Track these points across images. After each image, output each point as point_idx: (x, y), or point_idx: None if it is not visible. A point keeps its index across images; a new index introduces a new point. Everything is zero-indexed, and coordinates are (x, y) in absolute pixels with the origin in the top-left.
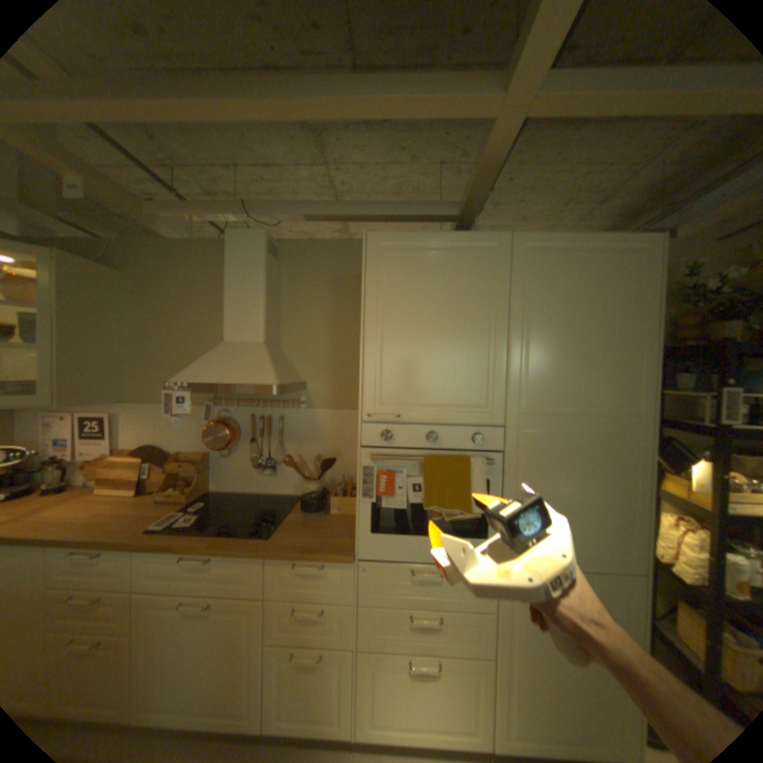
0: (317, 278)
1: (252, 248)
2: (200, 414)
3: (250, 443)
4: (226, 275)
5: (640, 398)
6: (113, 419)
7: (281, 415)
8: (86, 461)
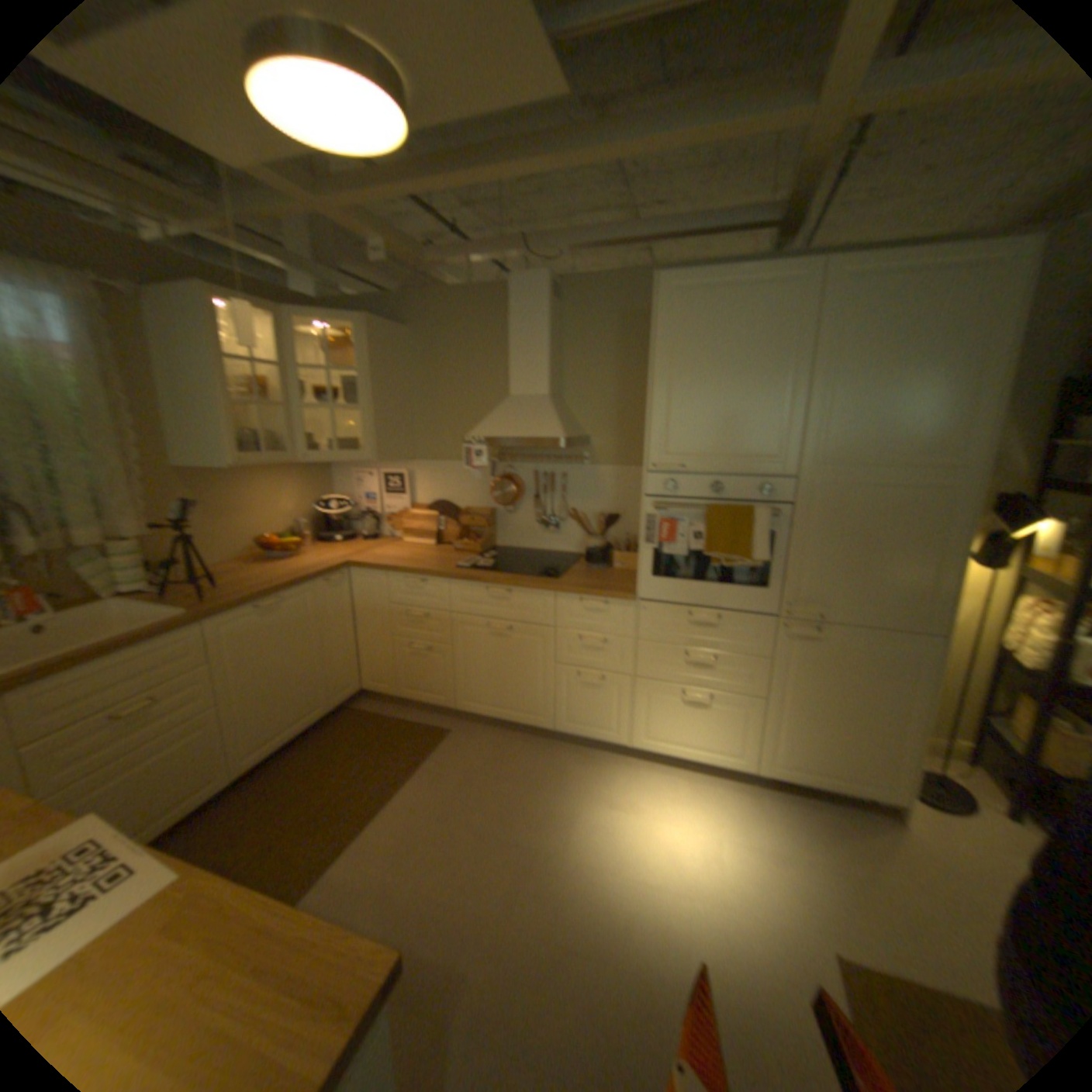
0: (603, 318)
1: (536, 293)
2: (487, 472)
3: (535, 500)
4: (512, 326)
5: (969, 446)
6: (412, 477)
7: (565, 474)
8: (392, 515)
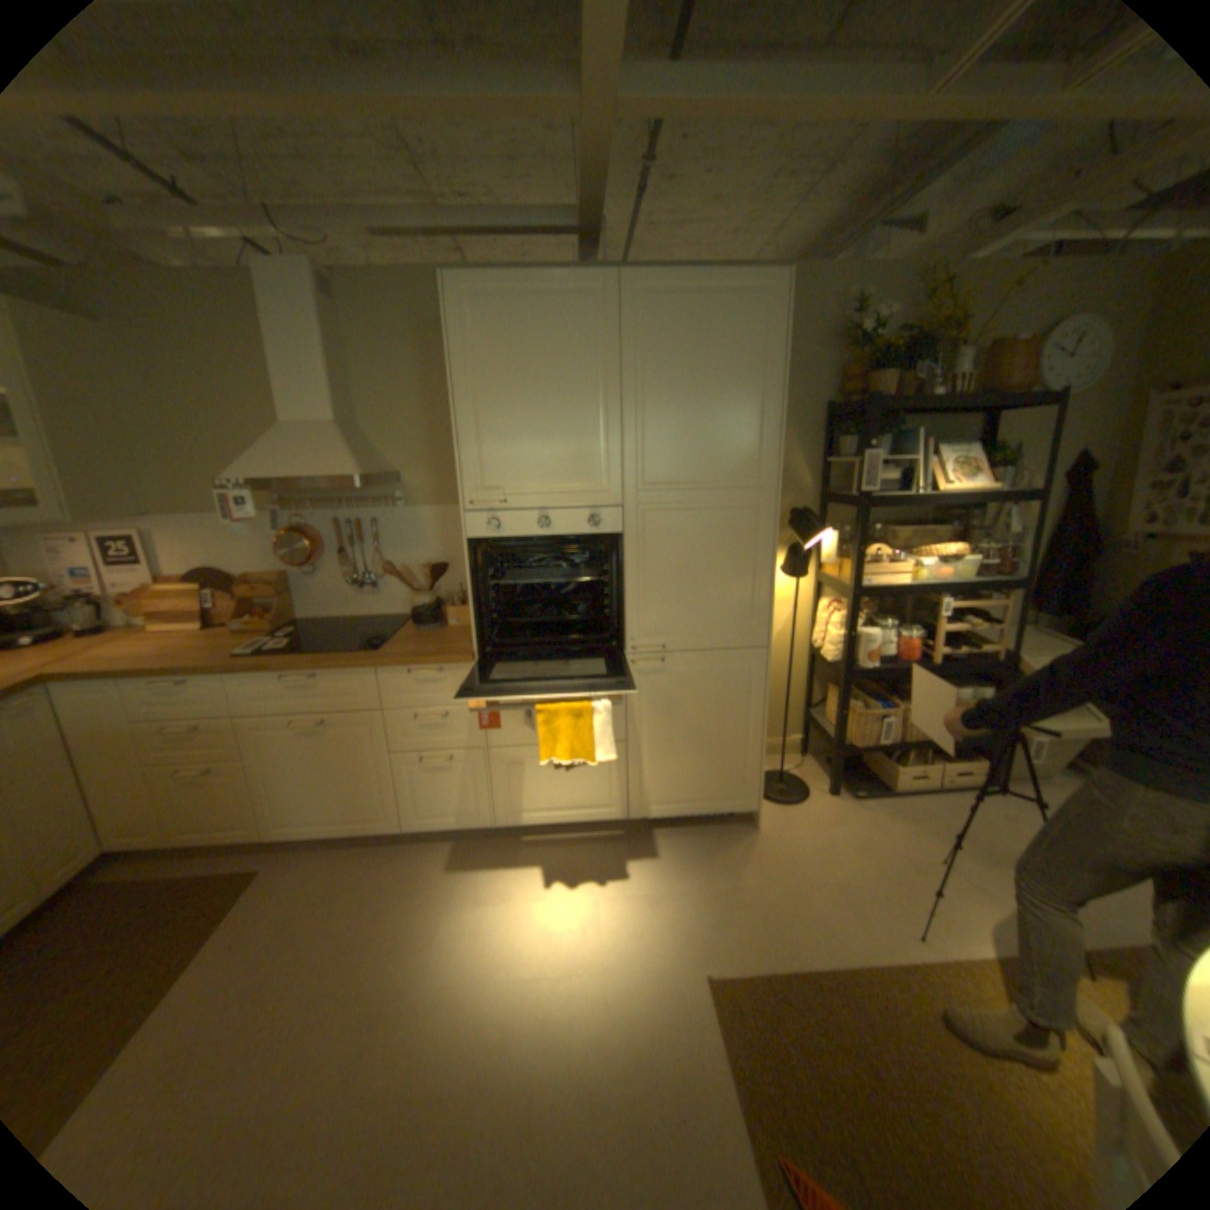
0: (392, 325)
1: (291, 285)
2: (263, 523)
3: (337, 555)
4: (262, 327)
5: (761, 467)
6: (142, 538)
7: (372, 518)
8: (119, 595)
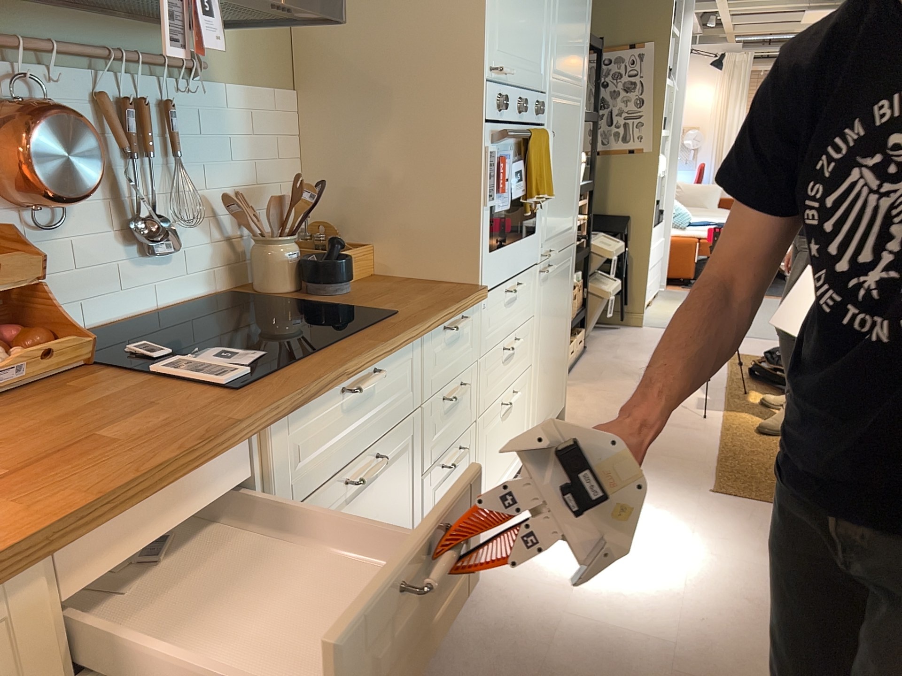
0: None
1: None
2: None
3: (123, 174)
4: None
5: (584, 68)
6: None
7: (163, 98)
8: None
